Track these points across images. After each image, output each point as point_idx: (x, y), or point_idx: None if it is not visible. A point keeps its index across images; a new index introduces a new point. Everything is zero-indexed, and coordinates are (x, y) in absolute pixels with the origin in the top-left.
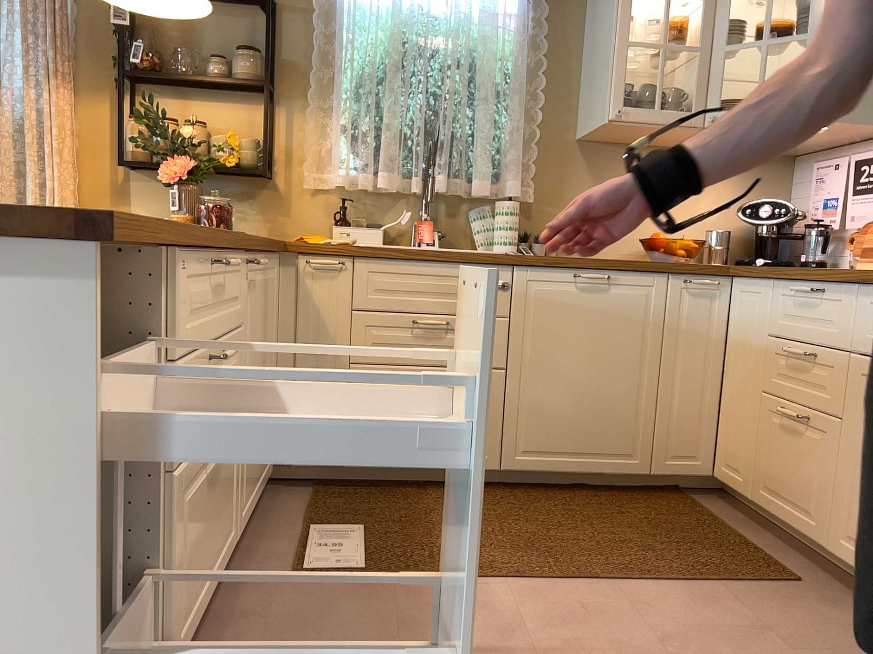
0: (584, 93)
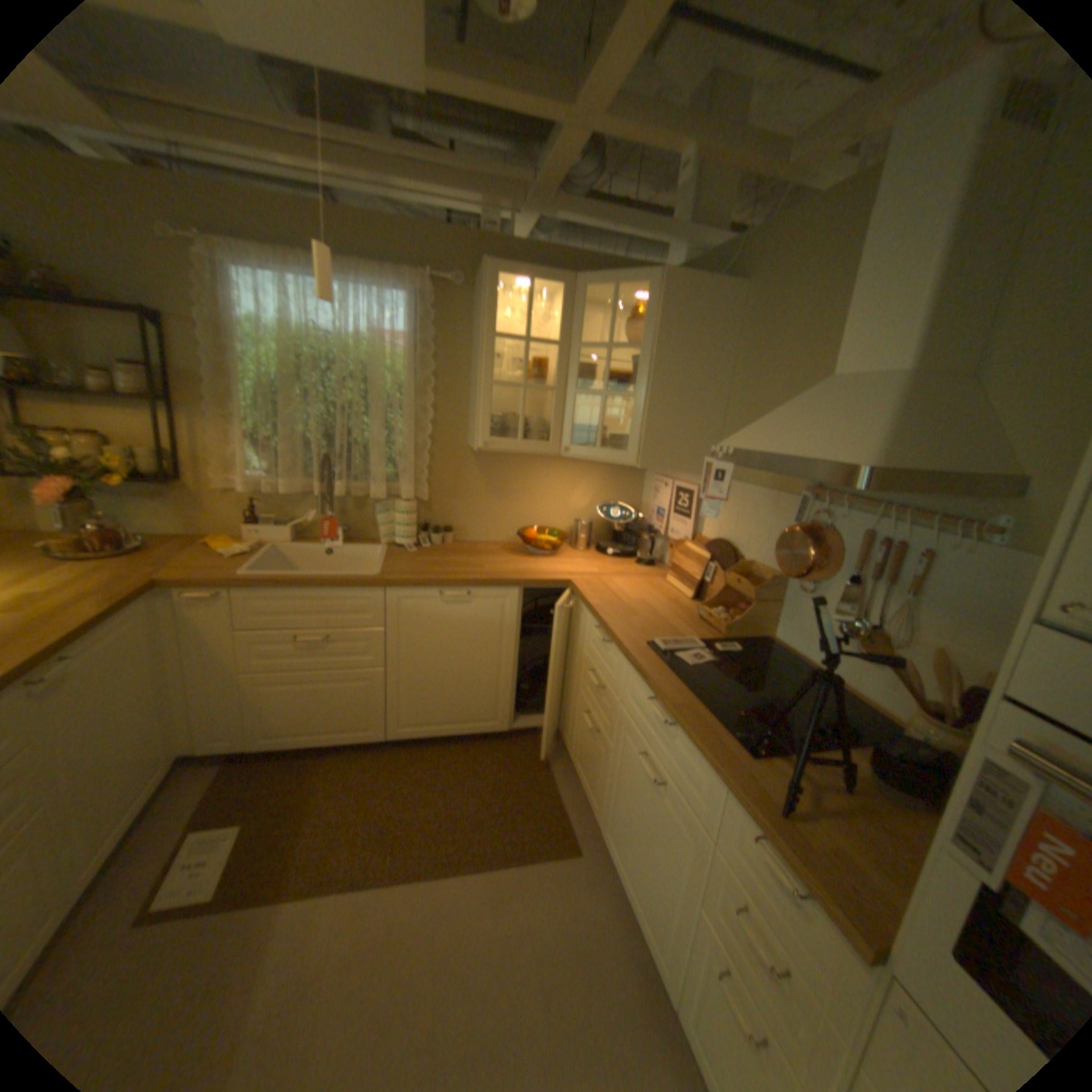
0: (472, 409)
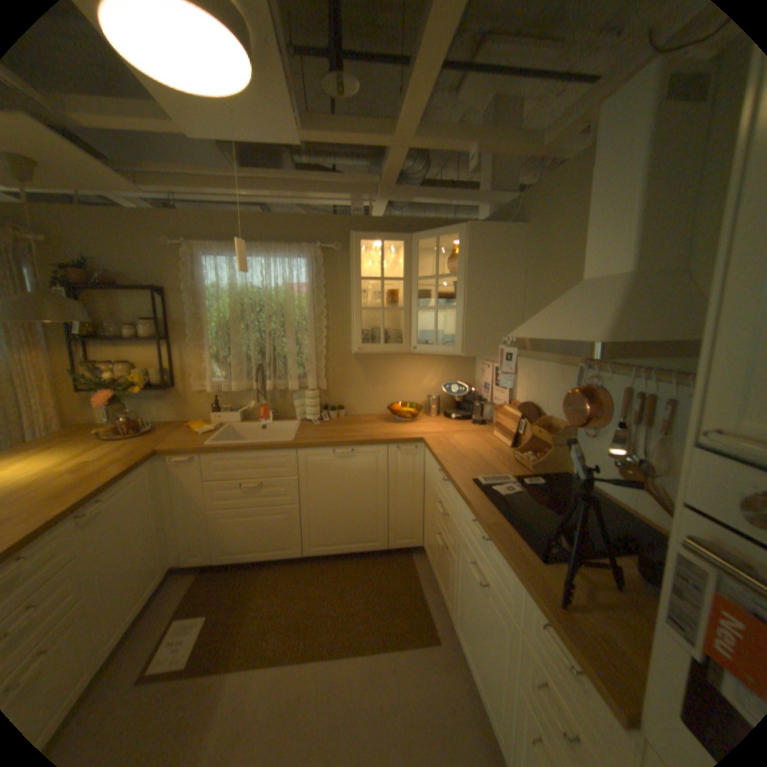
0: (351, 326)
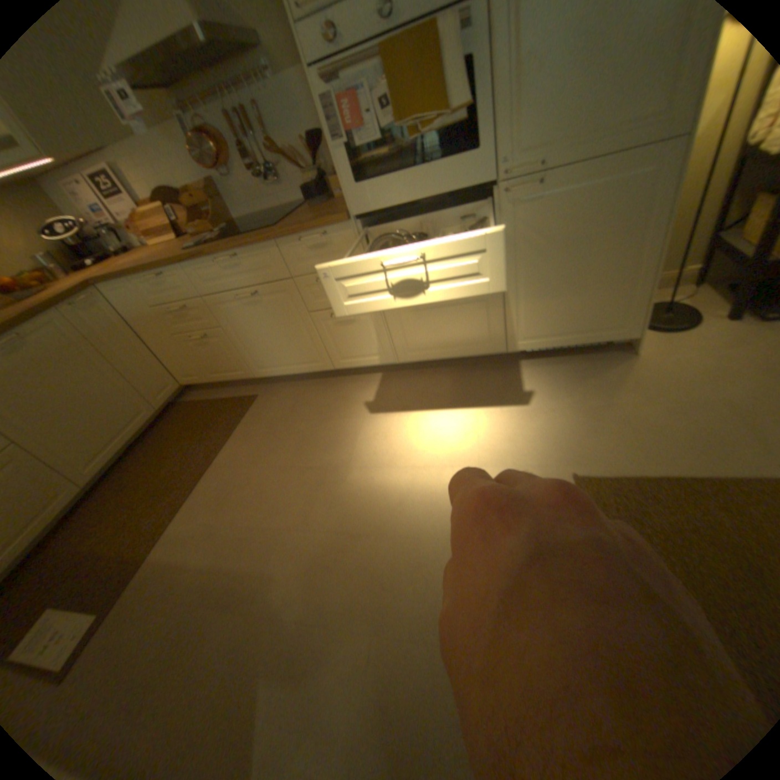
0: None
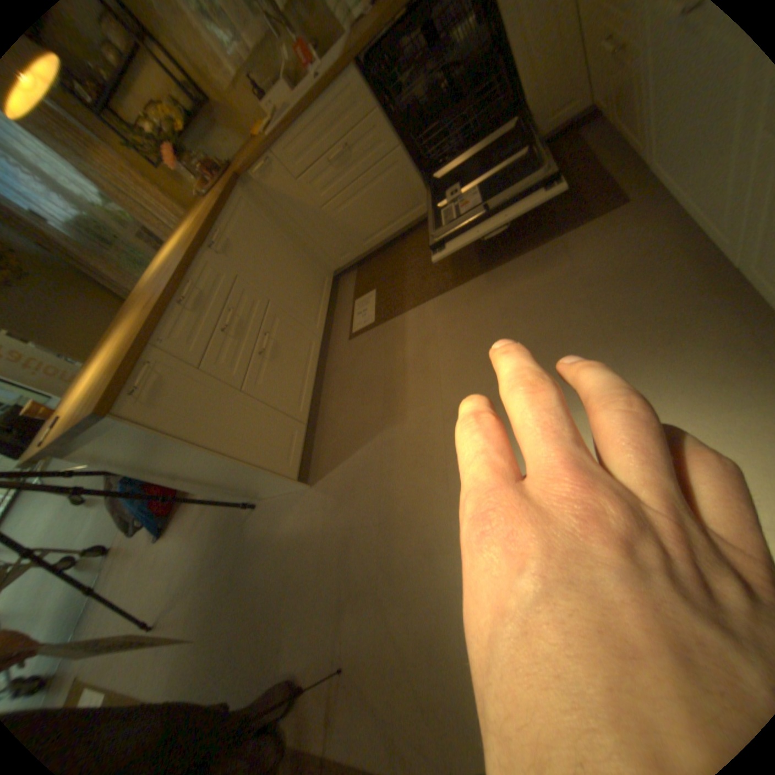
0: None
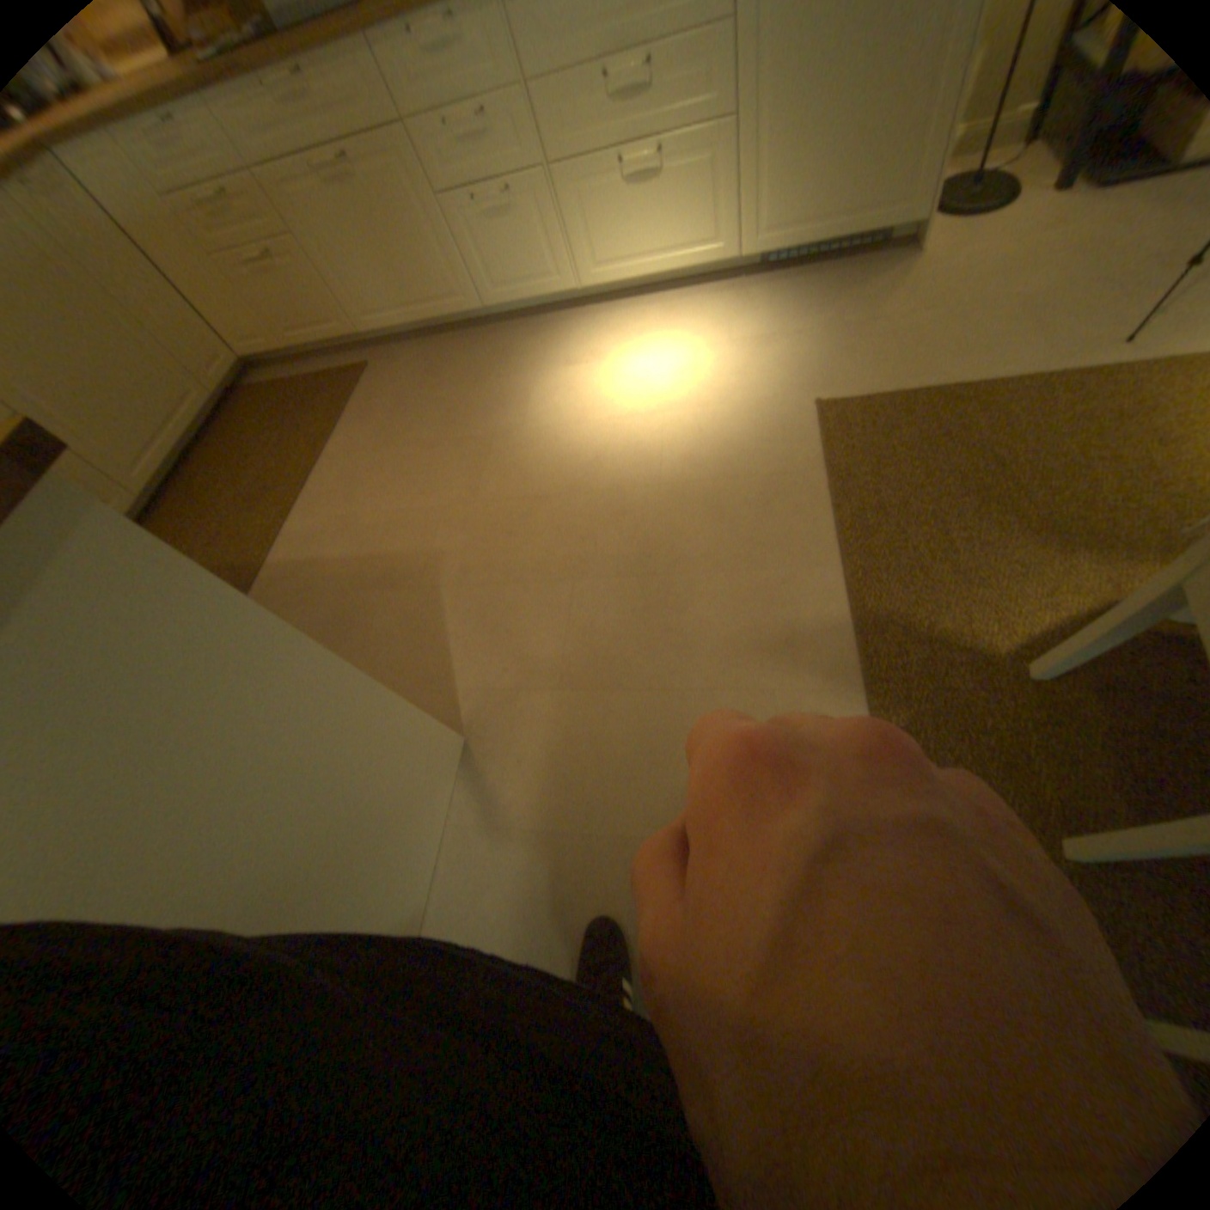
0: None
